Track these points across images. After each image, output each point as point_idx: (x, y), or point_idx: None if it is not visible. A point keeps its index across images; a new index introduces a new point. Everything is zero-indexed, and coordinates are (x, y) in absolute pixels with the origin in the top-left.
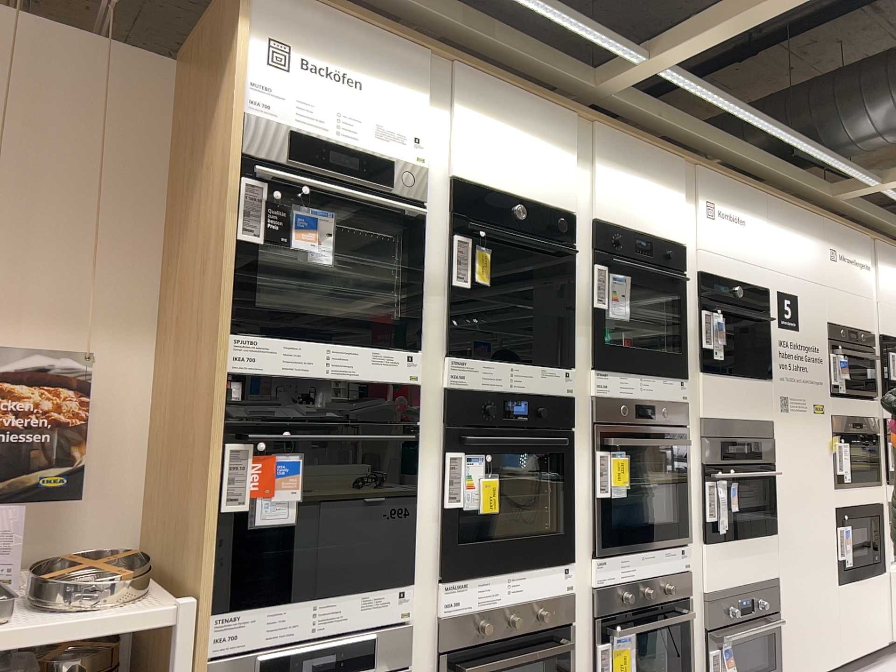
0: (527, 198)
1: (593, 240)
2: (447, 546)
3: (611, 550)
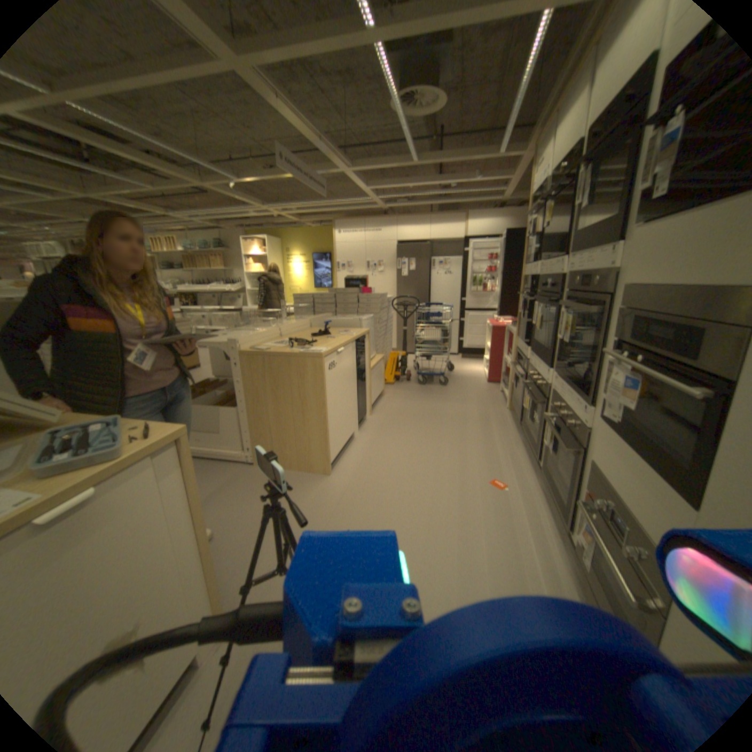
0: (566, 152)
1: (586, 146)
2: (533, 338)
3: (557, 372)
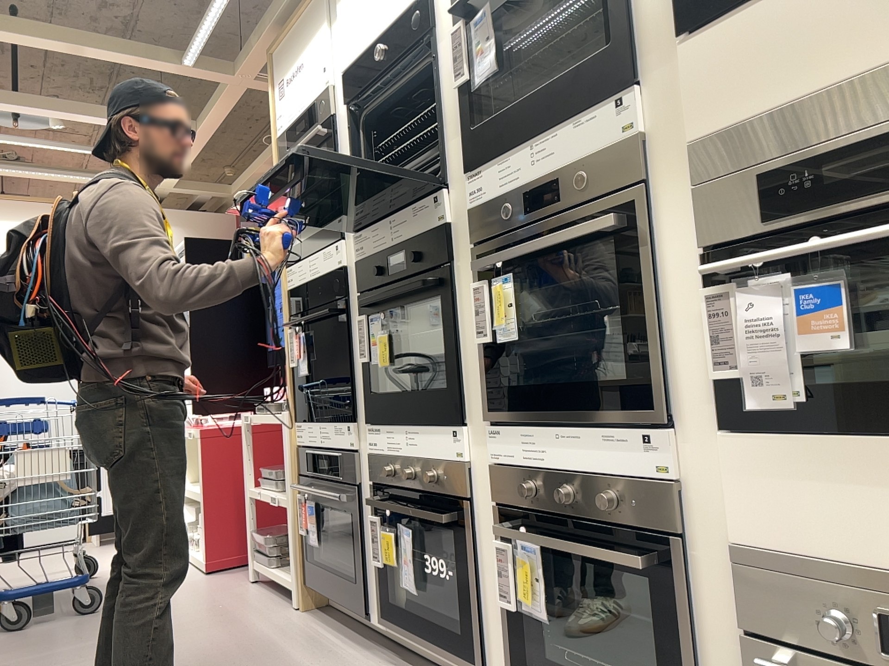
0: (385, 30)
1: None
2: (366, 395)
3: (503, 418)
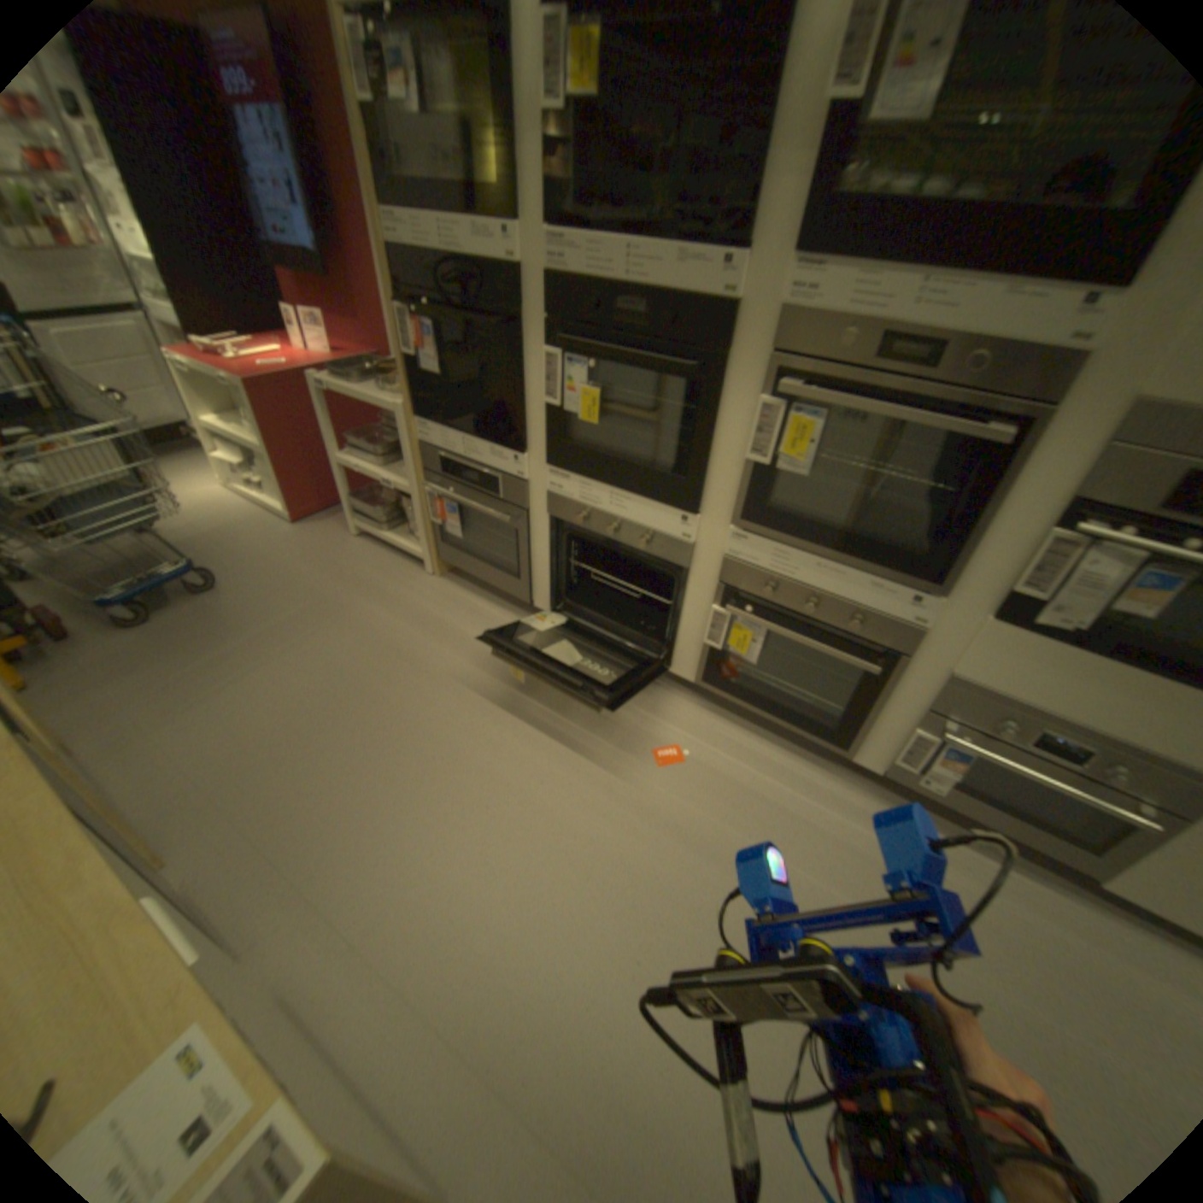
0: None
1: None
2: (551, 440)
3: (757, 532)
